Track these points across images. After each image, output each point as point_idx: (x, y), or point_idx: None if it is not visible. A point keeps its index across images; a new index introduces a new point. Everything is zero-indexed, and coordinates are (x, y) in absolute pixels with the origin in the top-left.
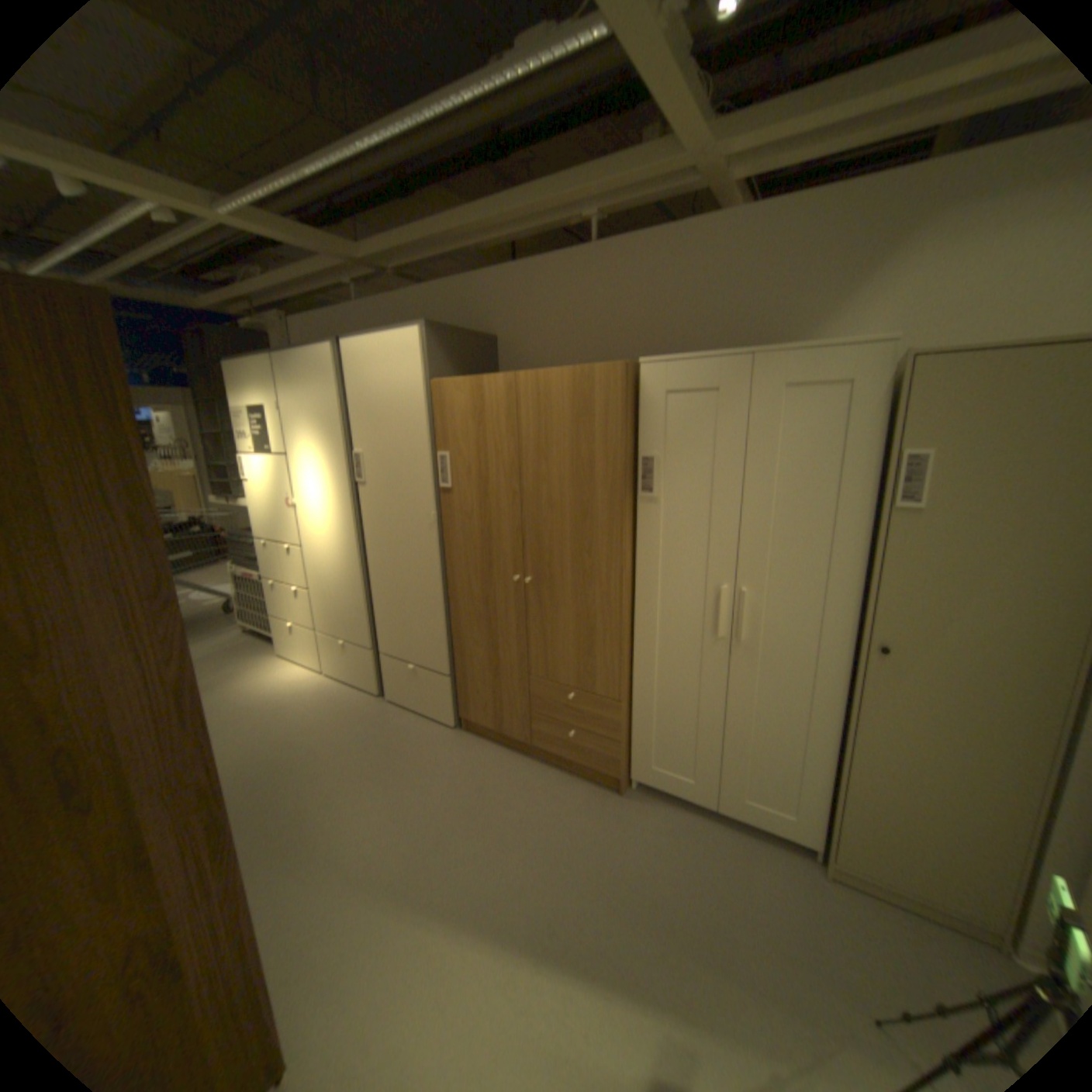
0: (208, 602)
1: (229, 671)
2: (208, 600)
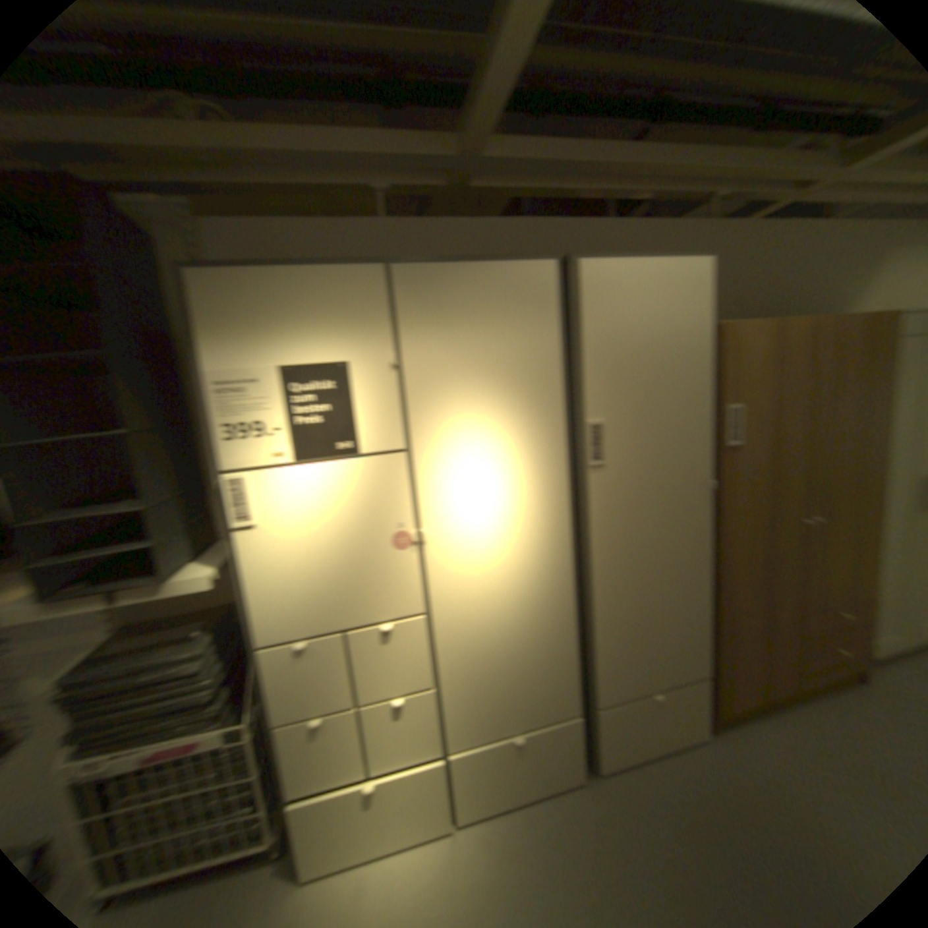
0: None
1: None
2: None
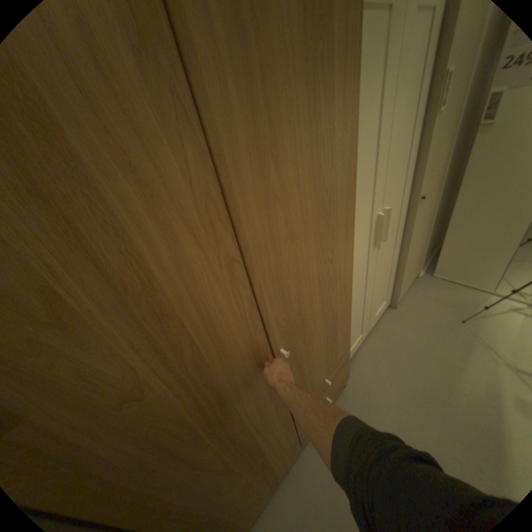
0: None
1: None
2: None
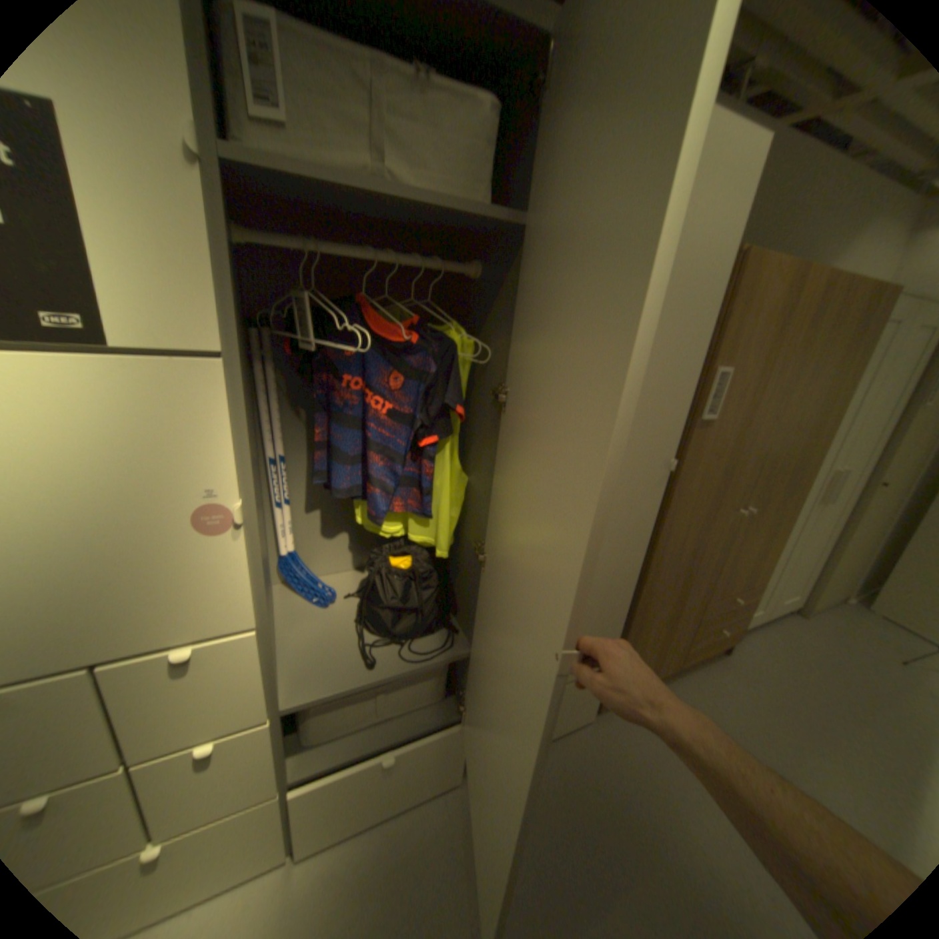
0: None
1: None
2: None
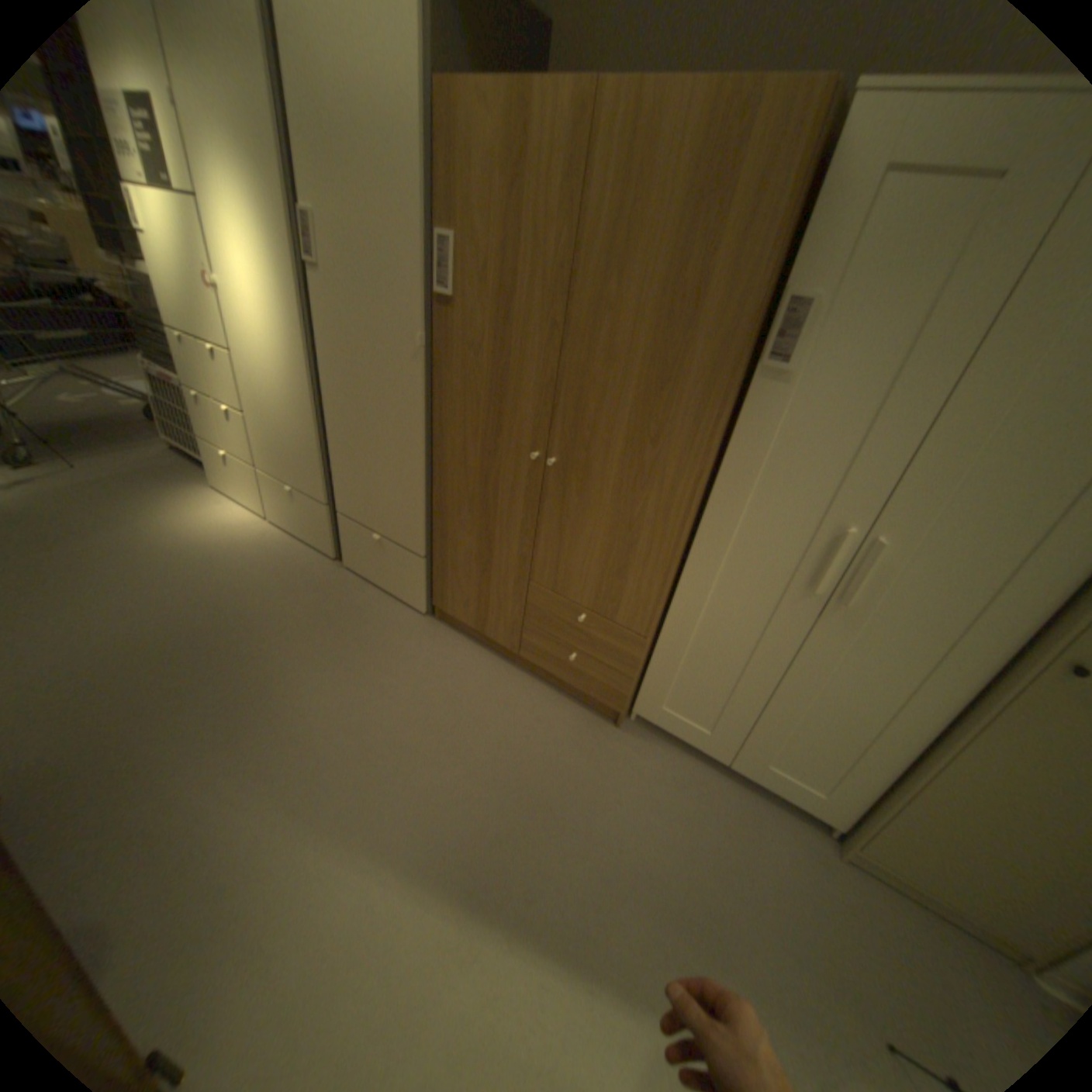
0: (128, 401)
1: (150, 499)
2: (128, 397)
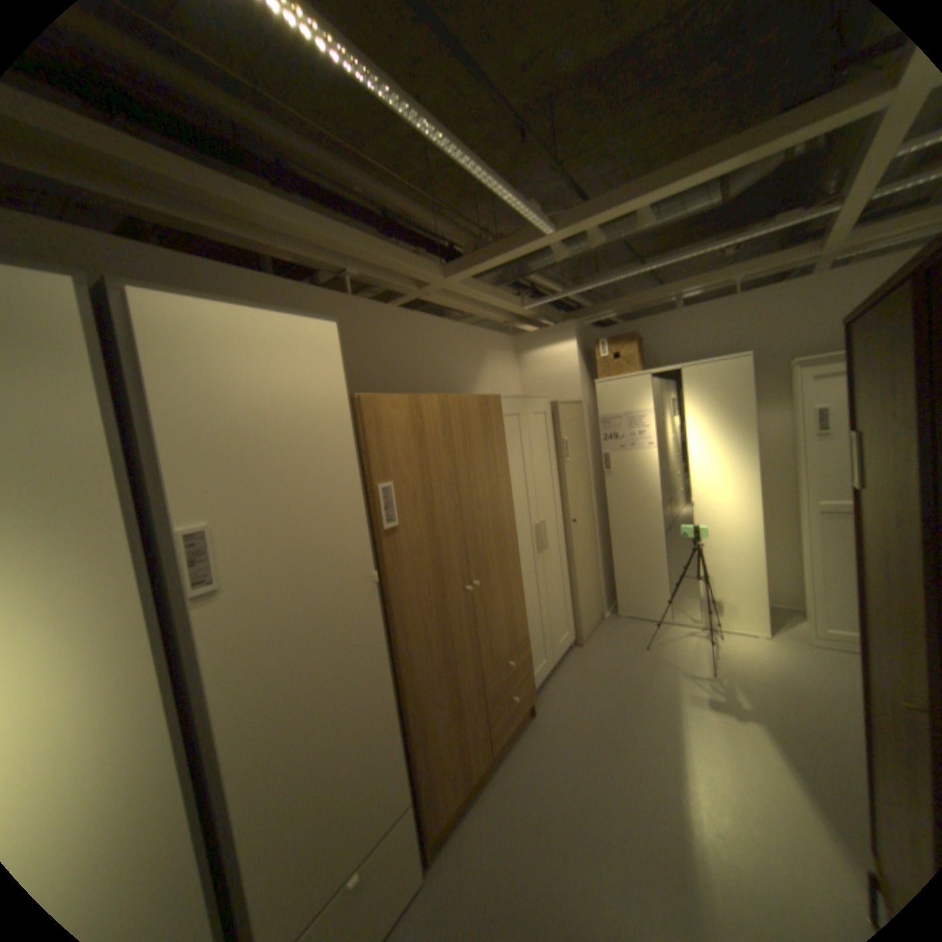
0: None
1: None
2: None
